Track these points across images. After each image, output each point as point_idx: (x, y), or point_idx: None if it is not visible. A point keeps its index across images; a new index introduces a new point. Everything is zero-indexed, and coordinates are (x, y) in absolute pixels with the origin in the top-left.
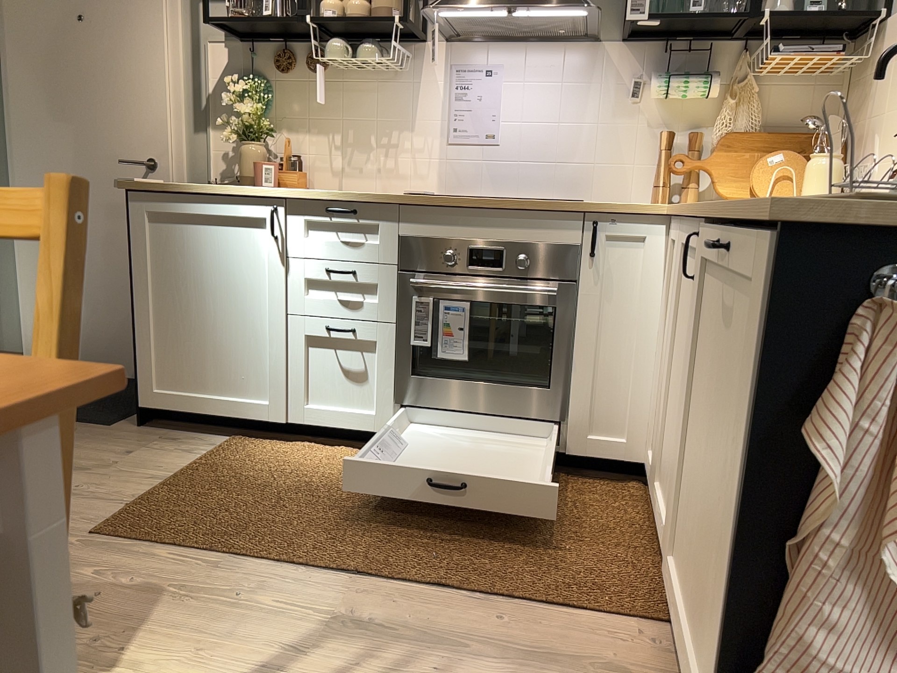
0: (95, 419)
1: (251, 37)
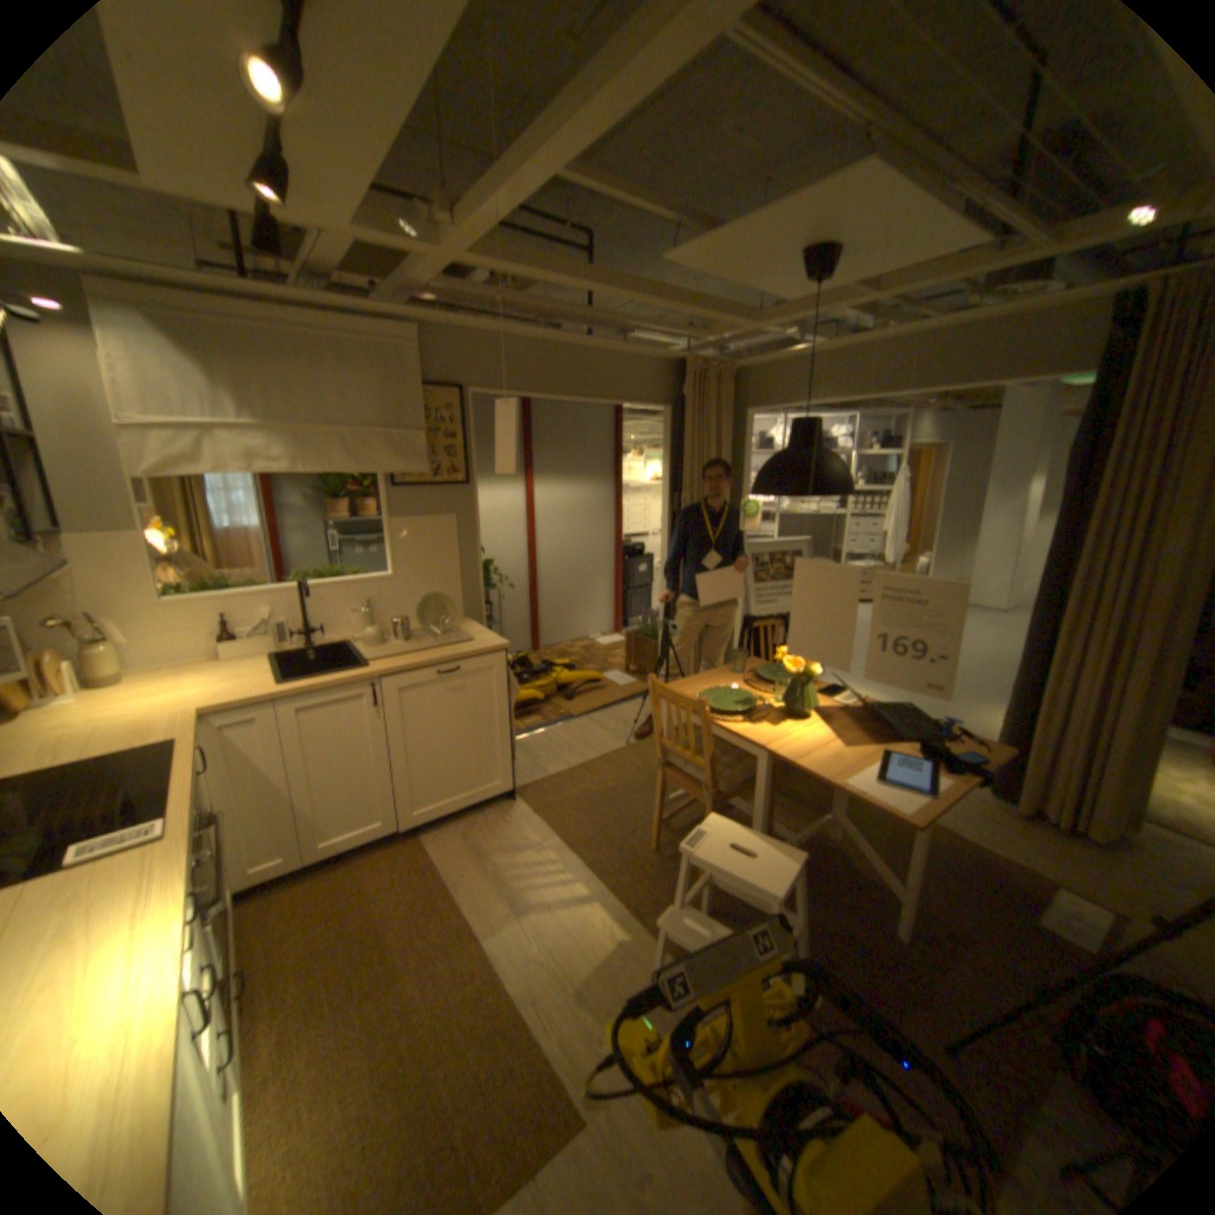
0: None
1: None
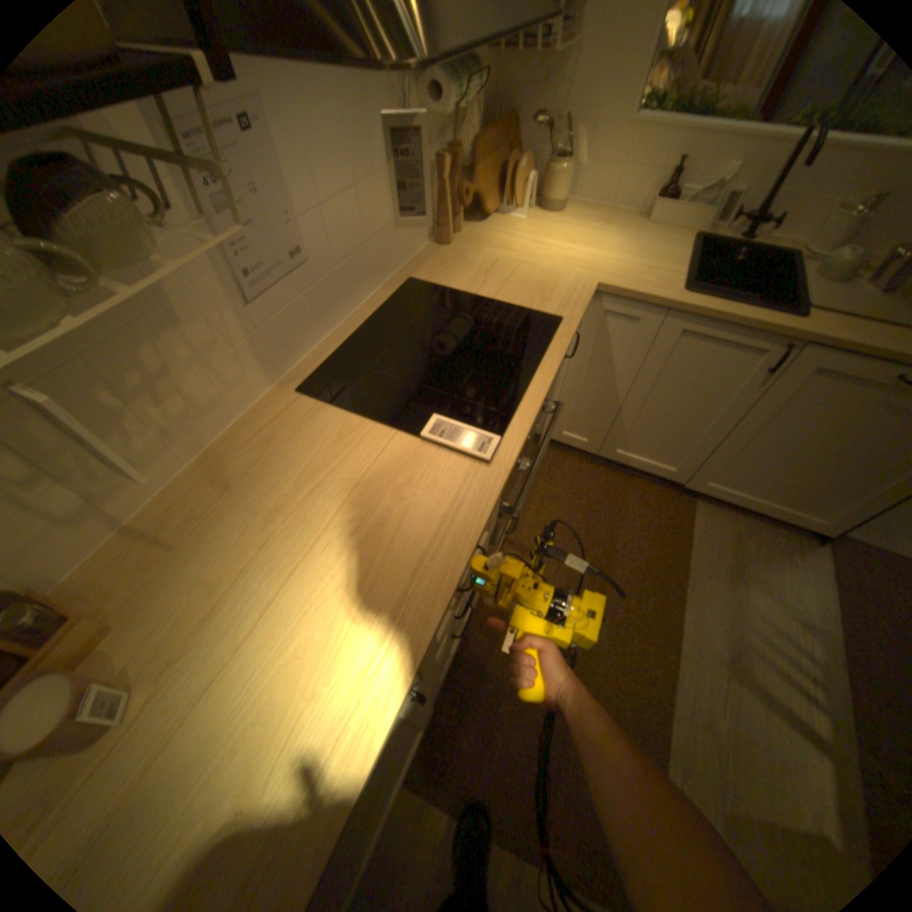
0: None
1: None
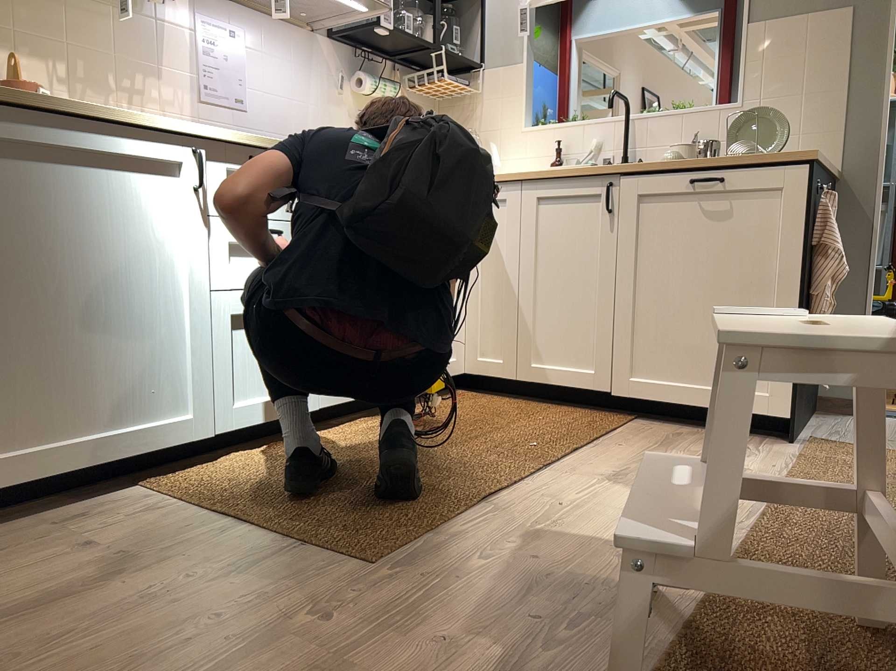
0: None
1: None
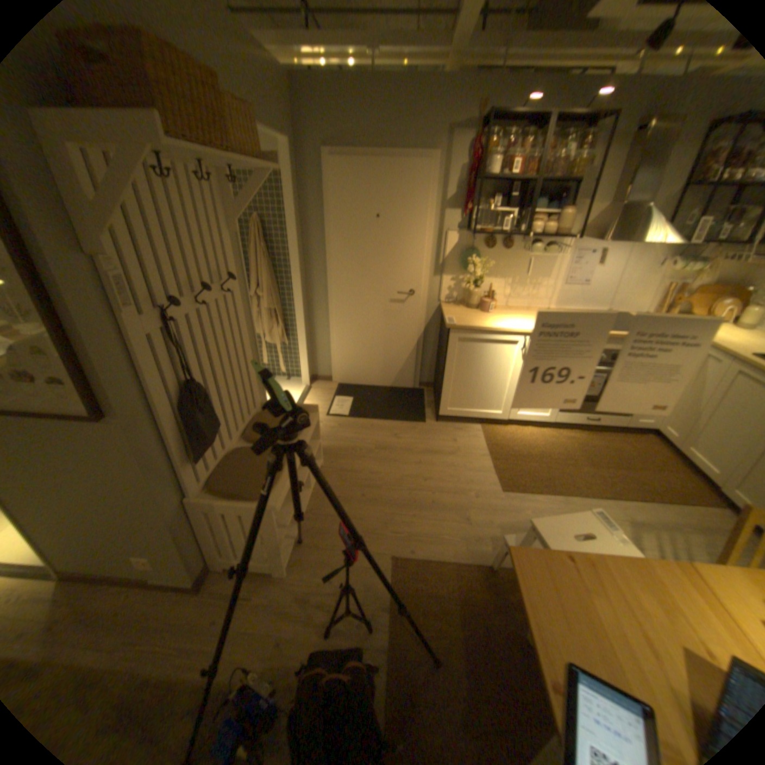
0: (415, 419)
1: (475, 230)
